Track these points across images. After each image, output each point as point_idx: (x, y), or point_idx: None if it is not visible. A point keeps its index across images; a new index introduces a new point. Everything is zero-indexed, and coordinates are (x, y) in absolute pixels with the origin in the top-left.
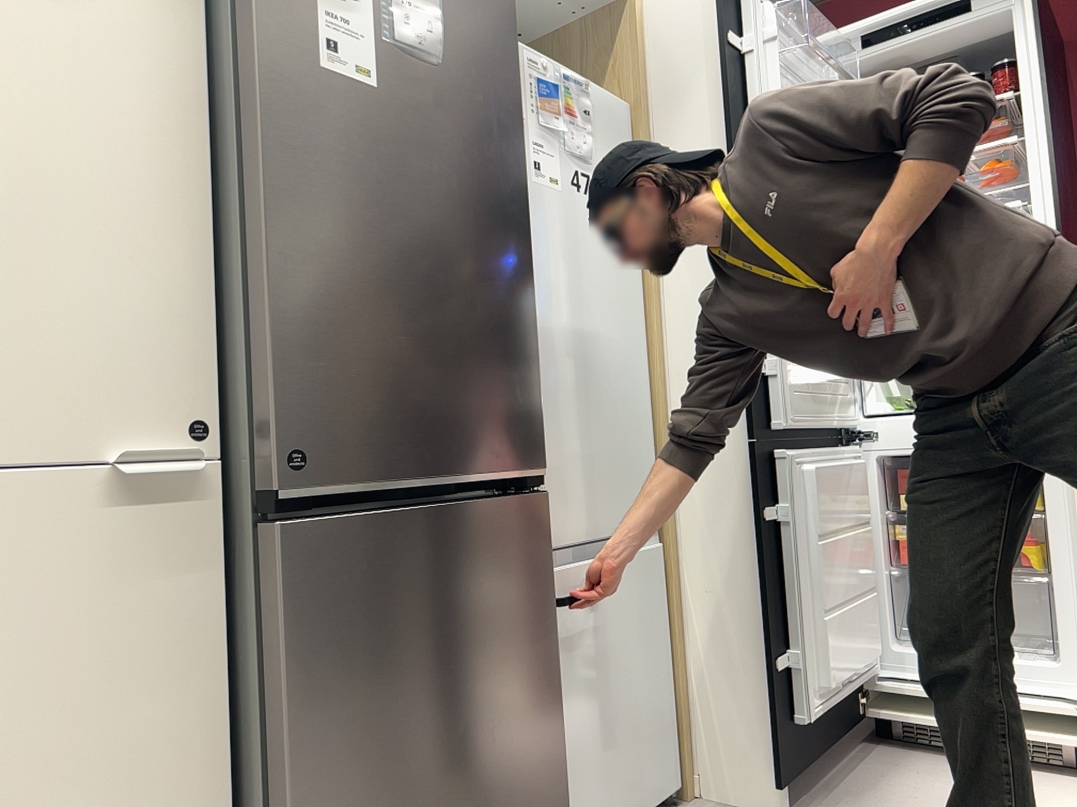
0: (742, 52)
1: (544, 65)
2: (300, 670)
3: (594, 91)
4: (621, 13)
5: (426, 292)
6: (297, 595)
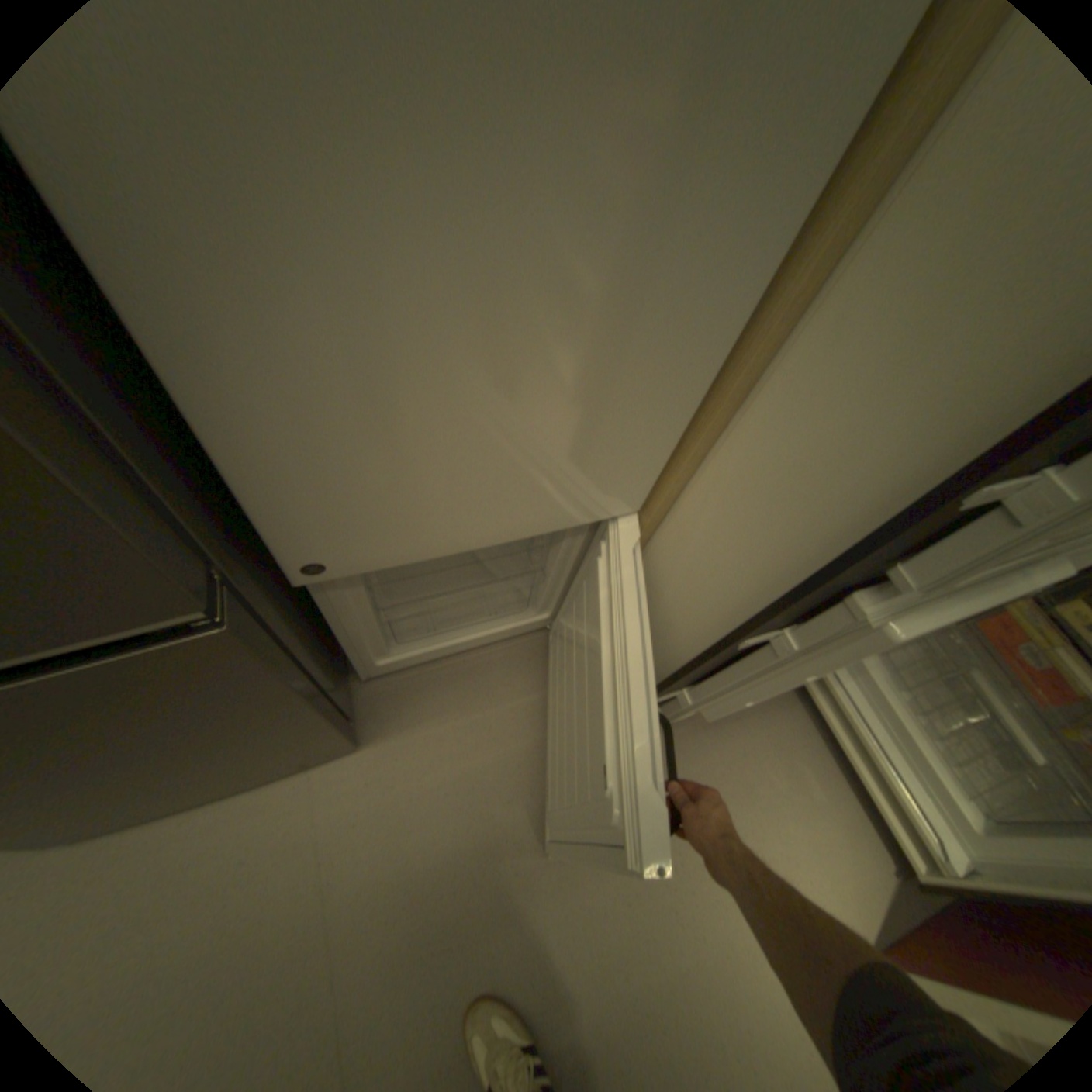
0: None
1: None
2: None
3: None
4: None
5: None
6: None
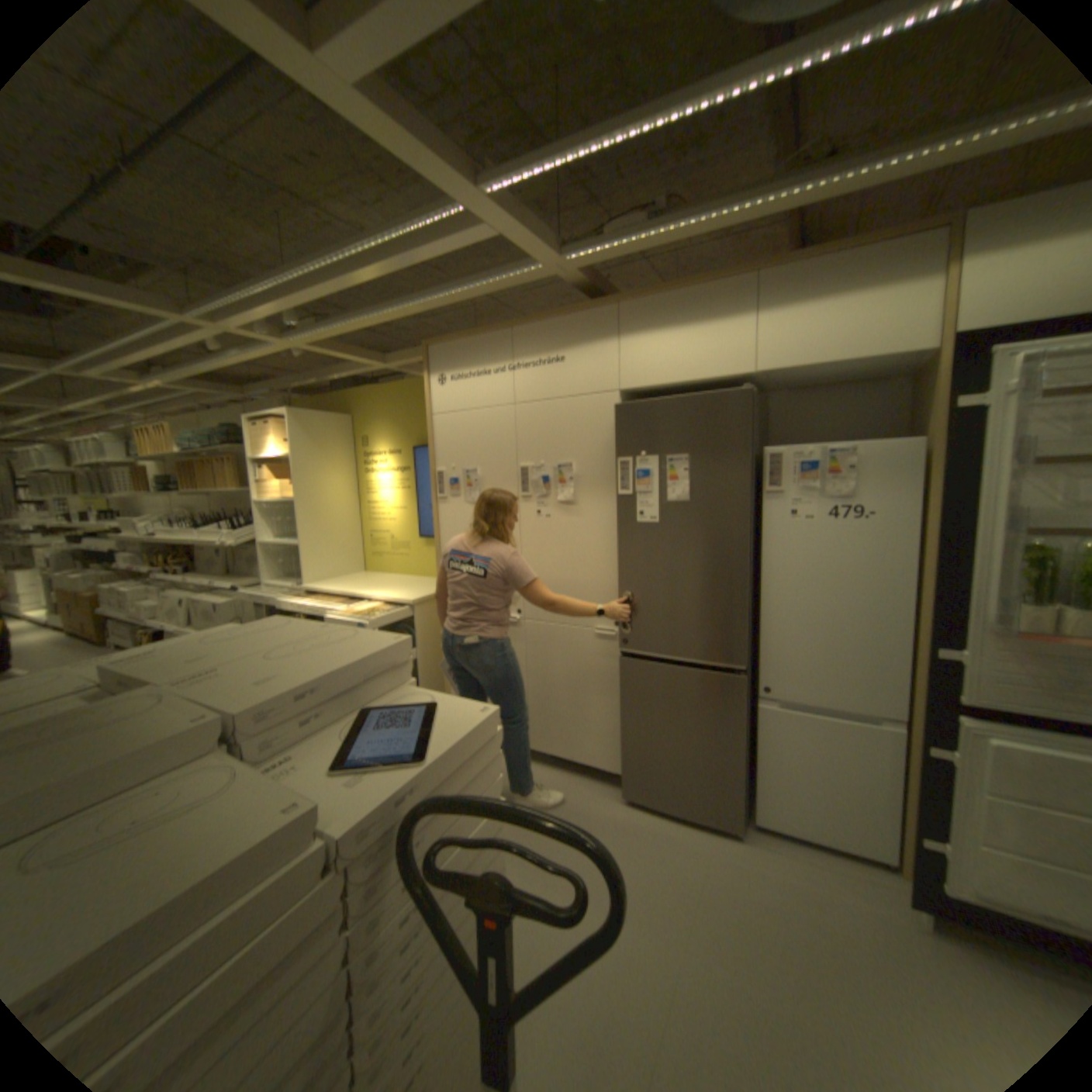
0: (984, 407)
1: (809, 452)
2: (626, 696)
3: (866, 449)
4: (940, 361)
5: (678, 593)
6: (626, 677)
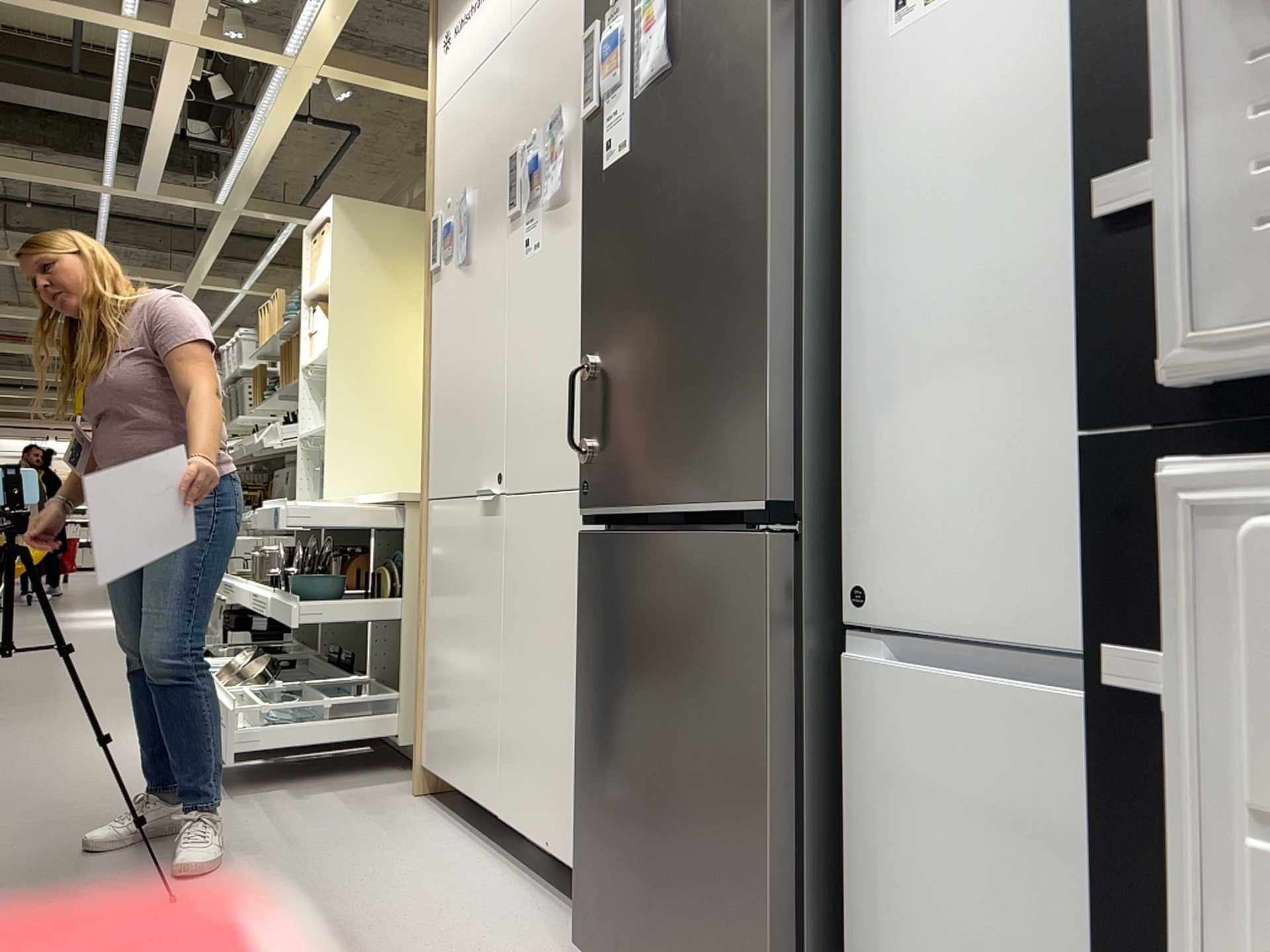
0: None
1: None
2: (584, 642)
3: None
4: None
5: (655, 322)
6: (584, 588)
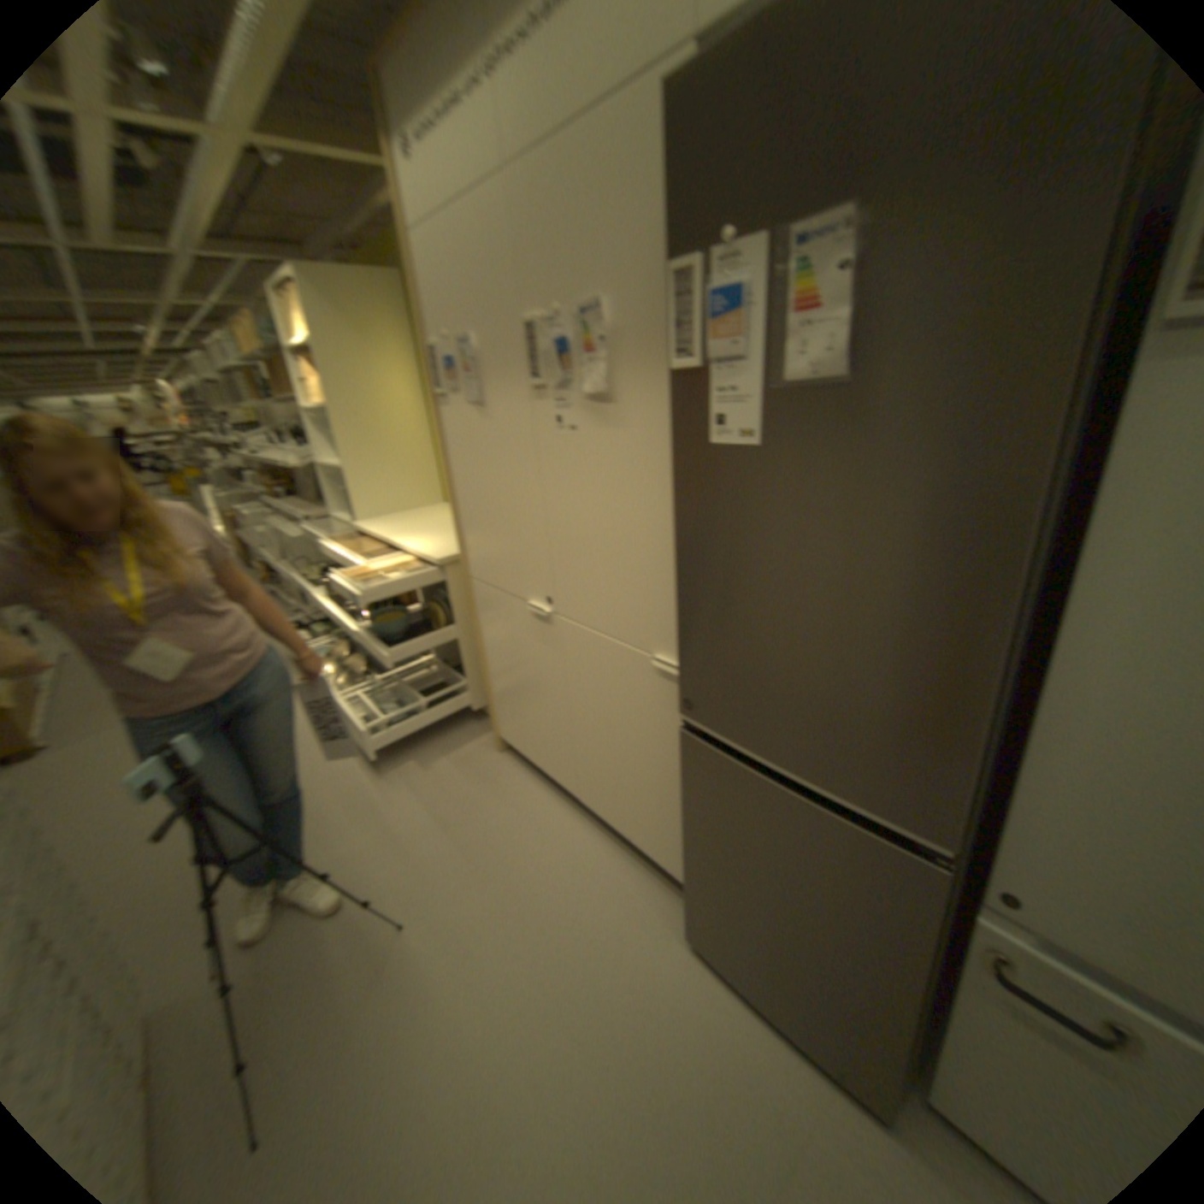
0: None
1: None
2: (687, 797)
3: None
4: None
5: (794, 631)
6: (687, 765)
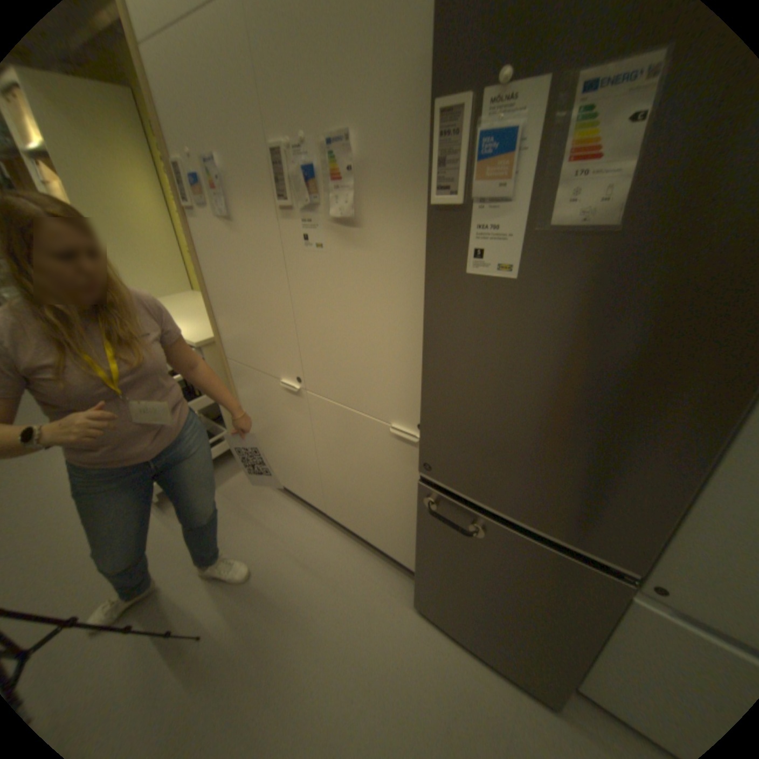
0: None
1: None
2: (424, 526)
3: None
4: None
5: (532, 426)
6: (425, 506)
